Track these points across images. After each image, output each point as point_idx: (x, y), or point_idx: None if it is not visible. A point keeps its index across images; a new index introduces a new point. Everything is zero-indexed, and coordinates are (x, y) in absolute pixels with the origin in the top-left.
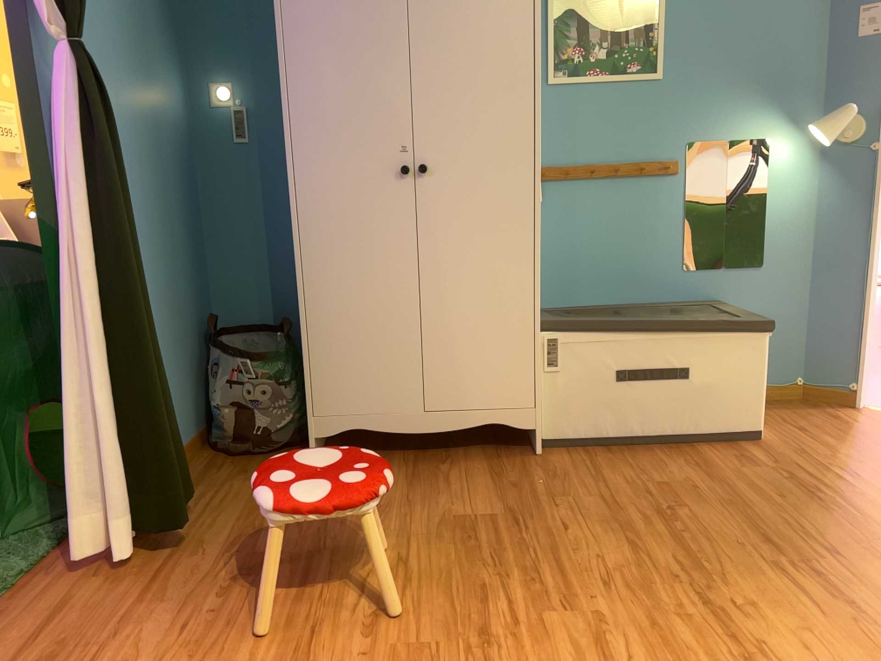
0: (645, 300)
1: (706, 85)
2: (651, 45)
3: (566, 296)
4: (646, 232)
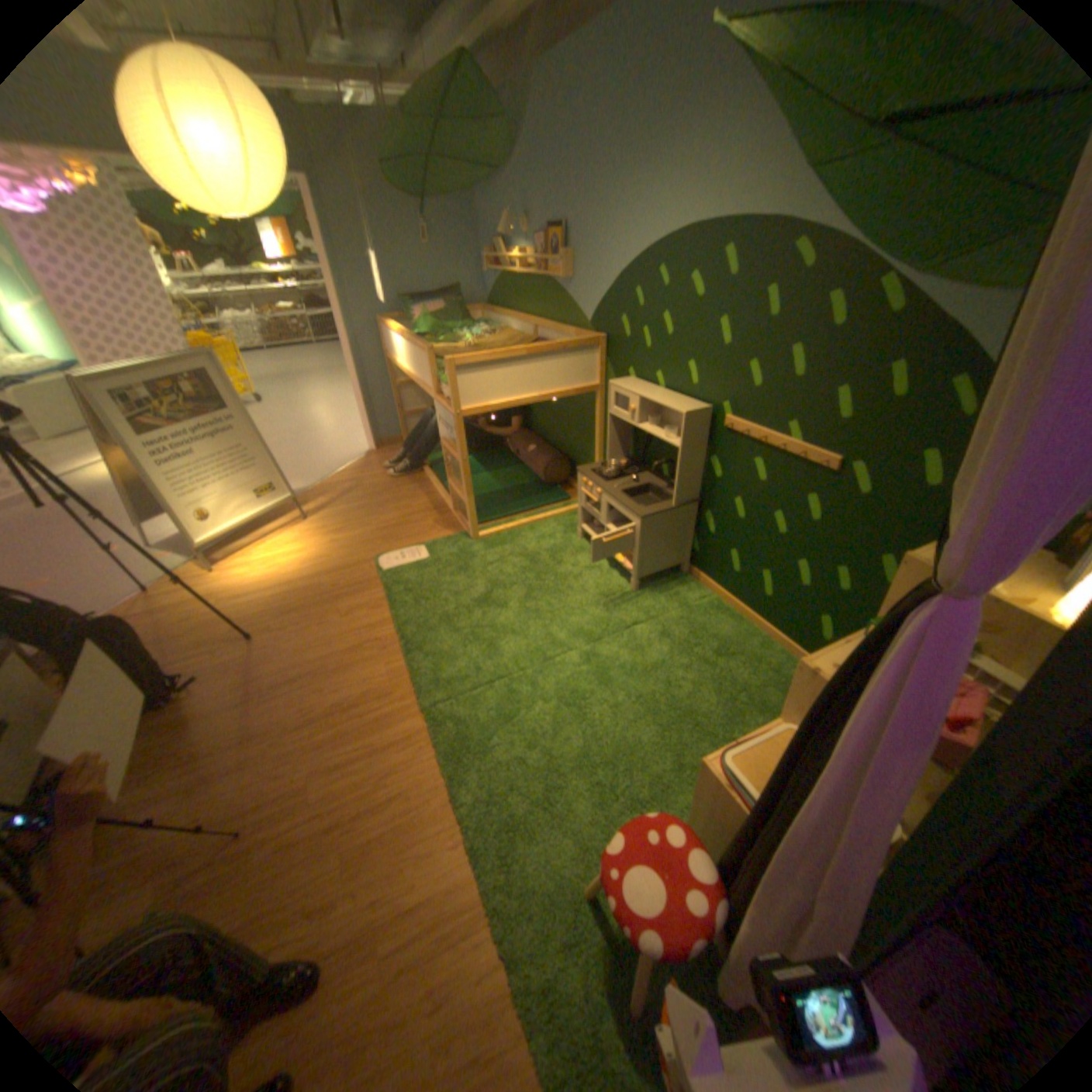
0: None
1: None
2: None
3: None
4: None
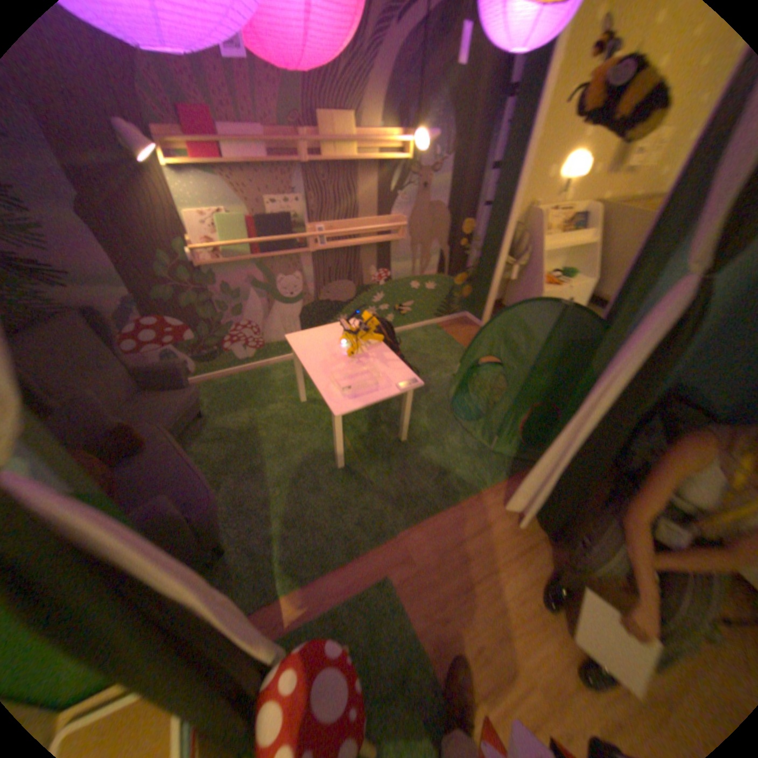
0: None
1: None
2: None
3: None
4: None
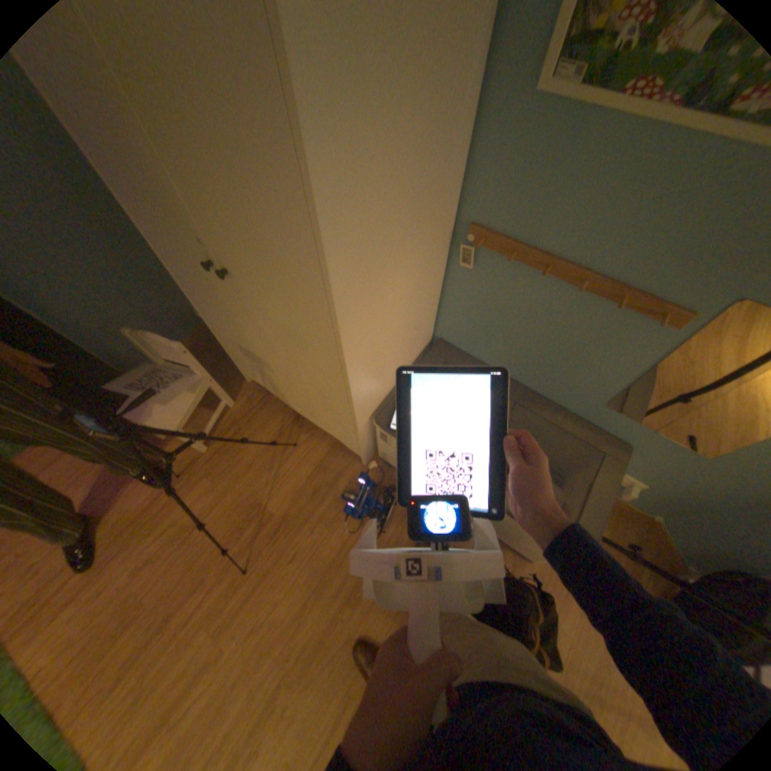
0: (548, 401)
1: None
2: None
3: (475, 356)
4: (587, 359)
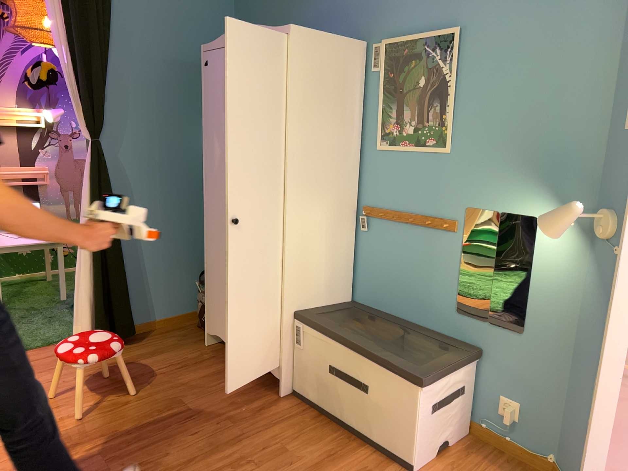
0: (427, 326)
1: (485, 161)
2: (444, 125)
3: (378, 303)
4: (432, 272)
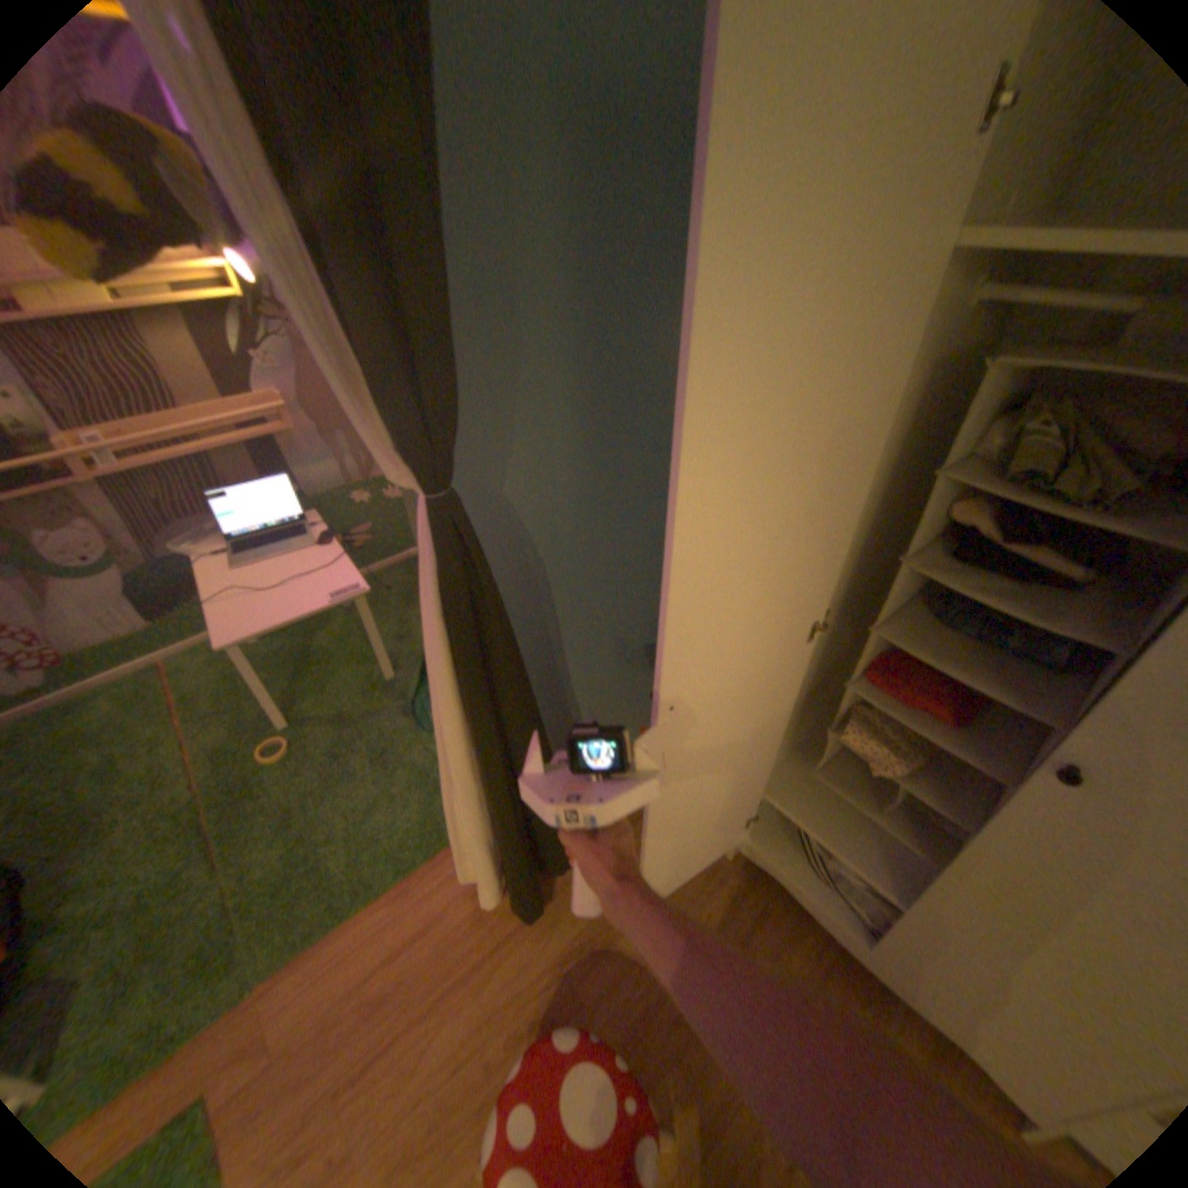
0: None
1: None
2: None
3: None
4: None
